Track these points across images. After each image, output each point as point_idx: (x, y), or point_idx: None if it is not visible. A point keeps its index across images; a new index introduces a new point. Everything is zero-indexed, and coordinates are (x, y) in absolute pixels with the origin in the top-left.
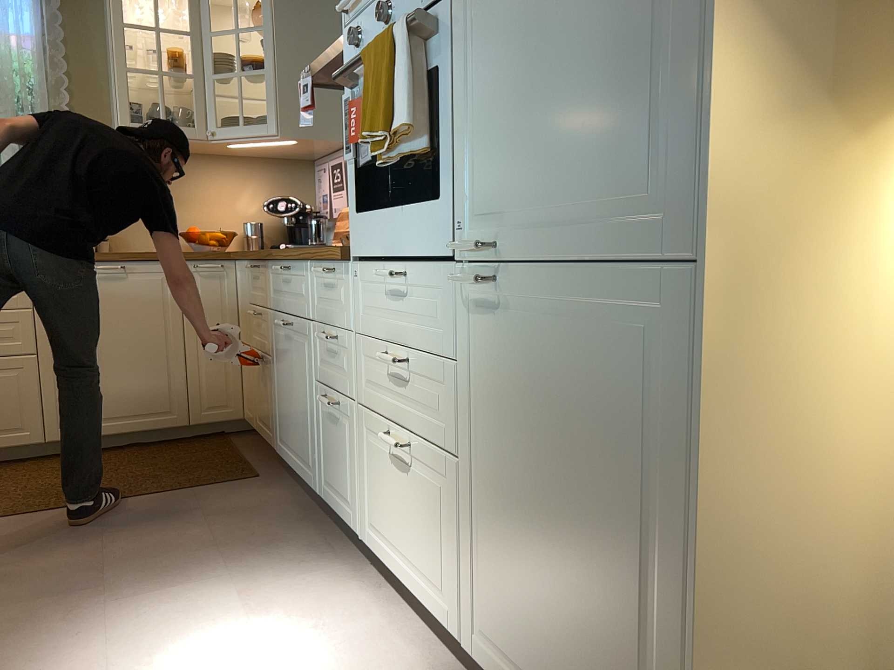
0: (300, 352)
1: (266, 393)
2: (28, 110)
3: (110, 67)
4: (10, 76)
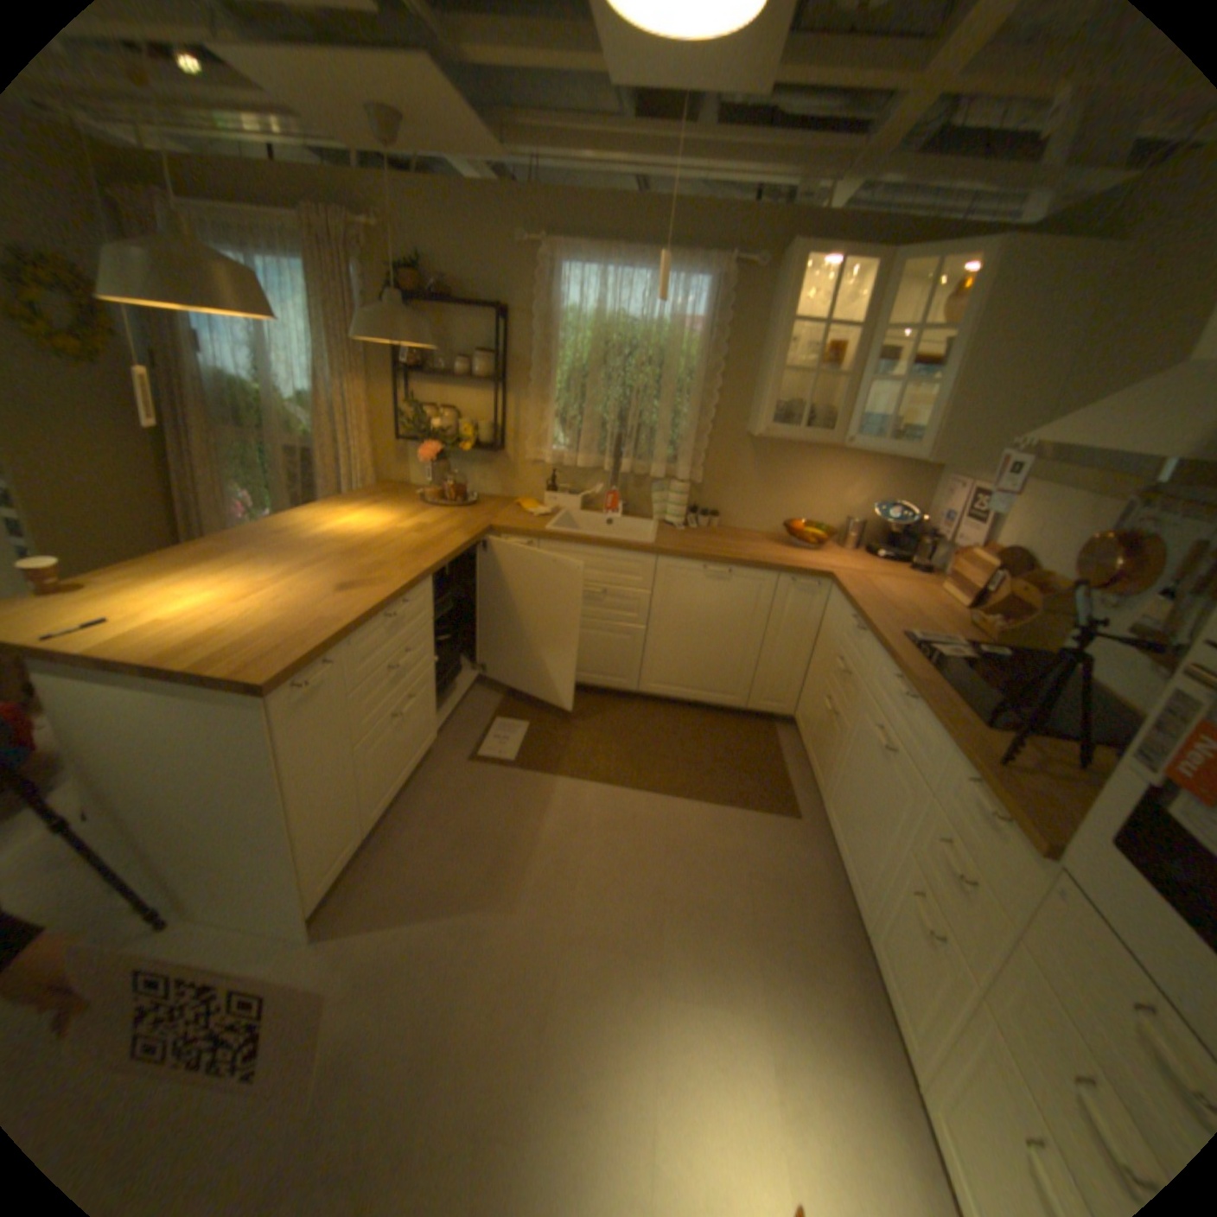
0: (898, 792)
1: (830, 745)
2: (685, 396)
3: (766, 351)
4: (677, 364)
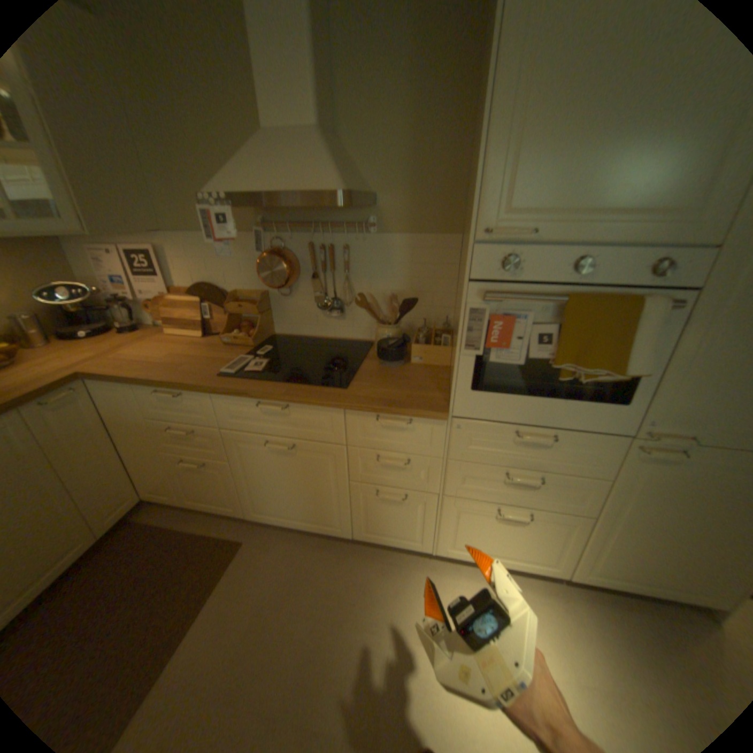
0: (314, 463)
1: (215, 485)
2: None
3: None
4: None
